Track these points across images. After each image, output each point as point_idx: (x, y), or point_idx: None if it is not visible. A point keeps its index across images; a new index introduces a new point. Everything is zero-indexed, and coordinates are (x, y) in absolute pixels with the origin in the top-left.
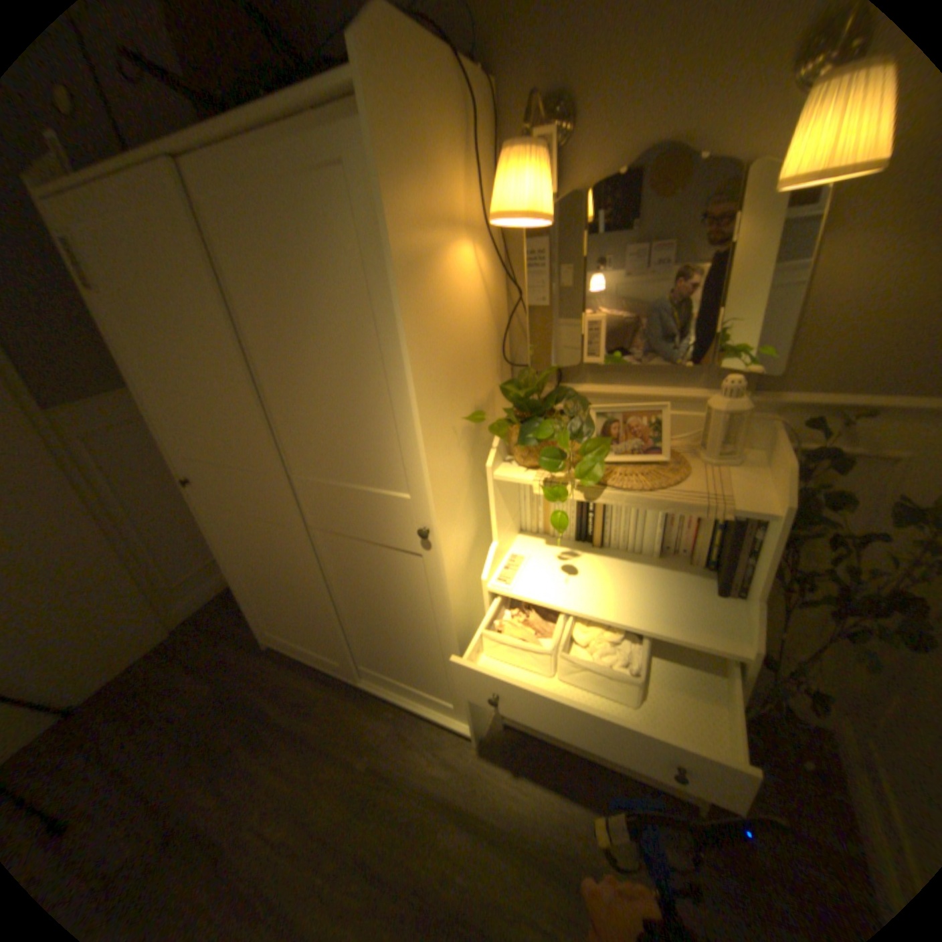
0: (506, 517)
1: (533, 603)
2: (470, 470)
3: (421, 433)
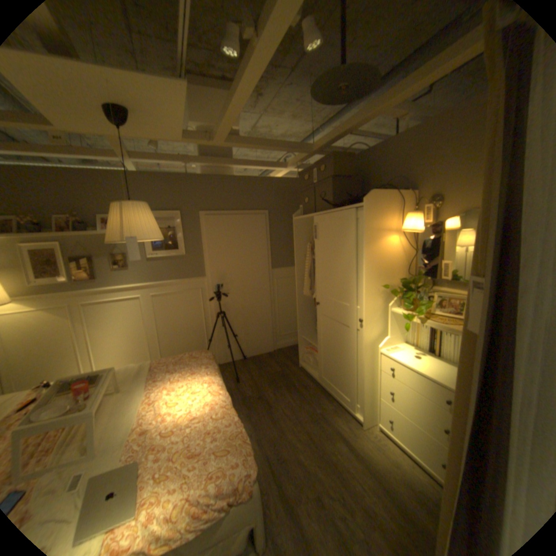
0: (398, 331)
1: (396, 361)
2: (384, 307)
3: (365, 286)
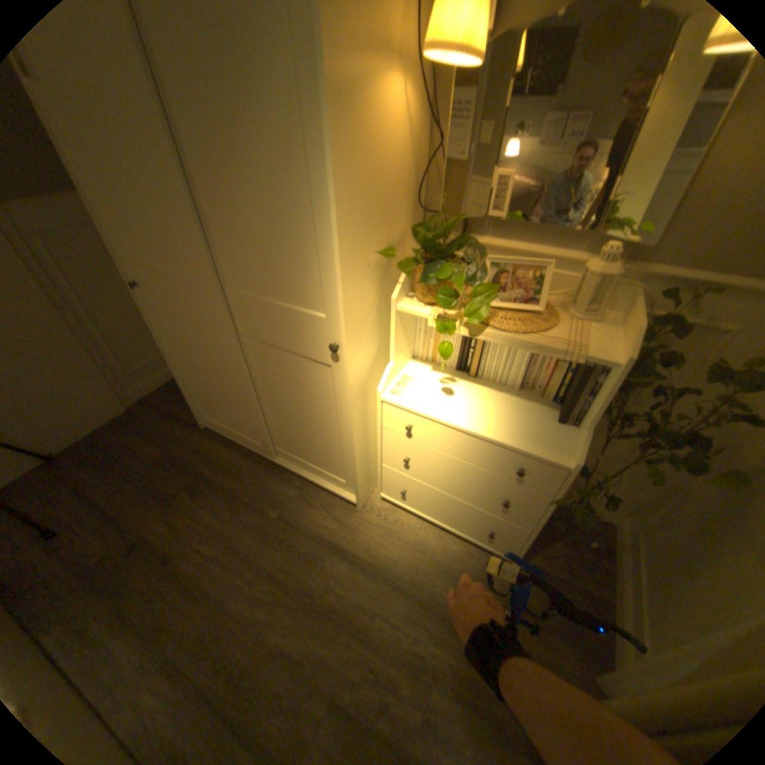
0: (403, 345)
1: (416, 413)
2: (378, 301)
3: (340, 260)
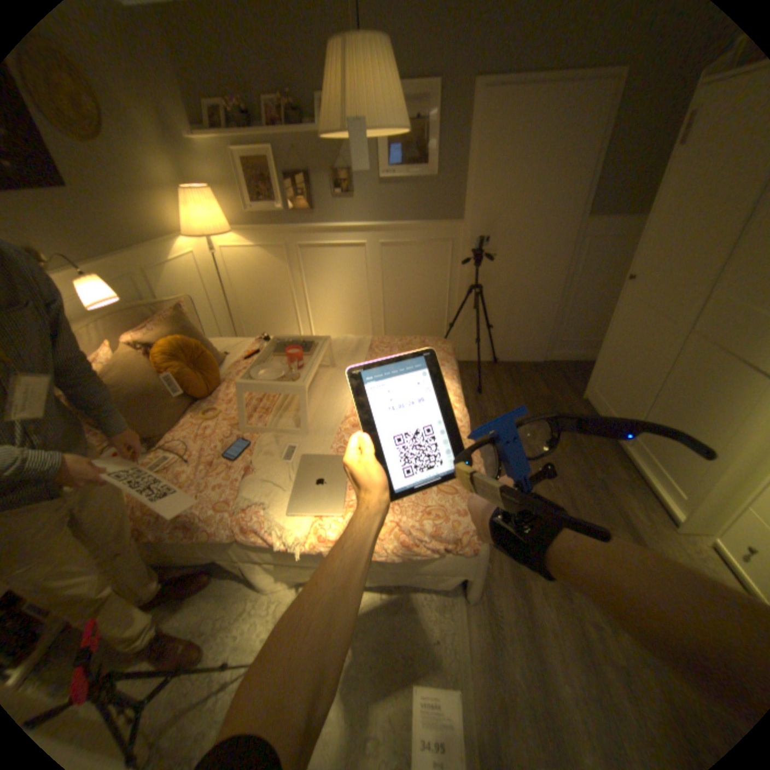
0: None
1: None
2: None
3: None
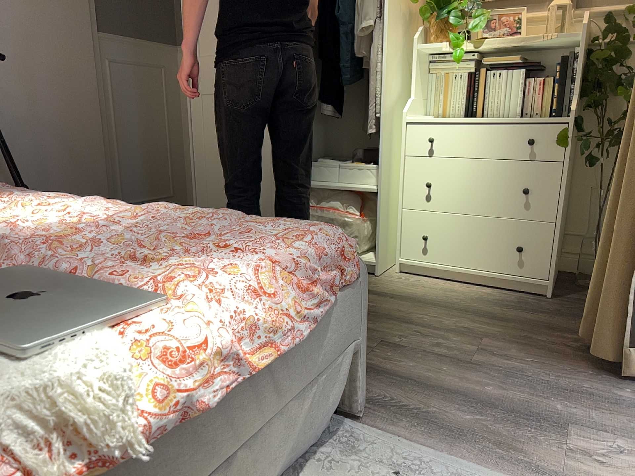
0: (420, 90)
1: (437, 122)
2: (403, 45)
3: None
